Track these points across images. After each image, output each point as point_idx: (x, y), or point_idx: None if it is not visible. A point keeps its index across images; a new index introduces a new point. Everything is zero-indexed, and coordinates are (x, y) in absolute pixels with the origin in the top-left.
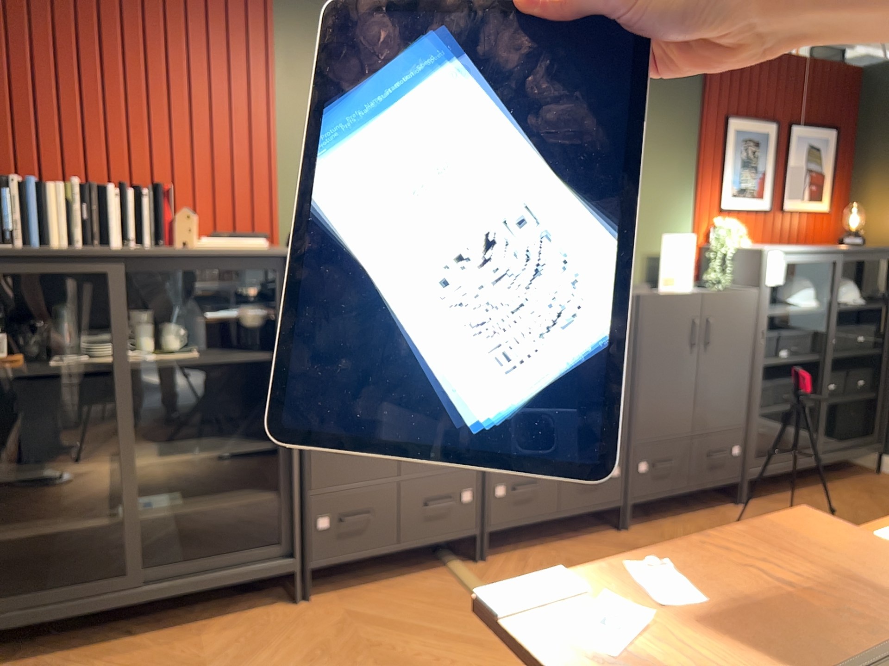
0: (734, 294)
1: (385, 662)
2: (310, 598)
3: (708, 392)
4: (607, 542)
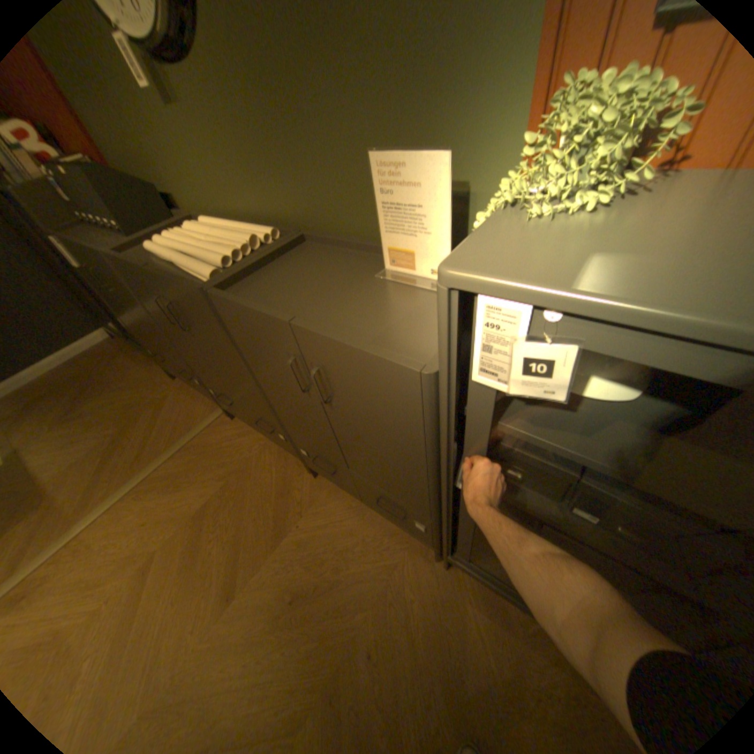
0: (353, 353)
1: (124, 431)
2: (176, 379)
3: (354, 451)
4: (287, 471)
